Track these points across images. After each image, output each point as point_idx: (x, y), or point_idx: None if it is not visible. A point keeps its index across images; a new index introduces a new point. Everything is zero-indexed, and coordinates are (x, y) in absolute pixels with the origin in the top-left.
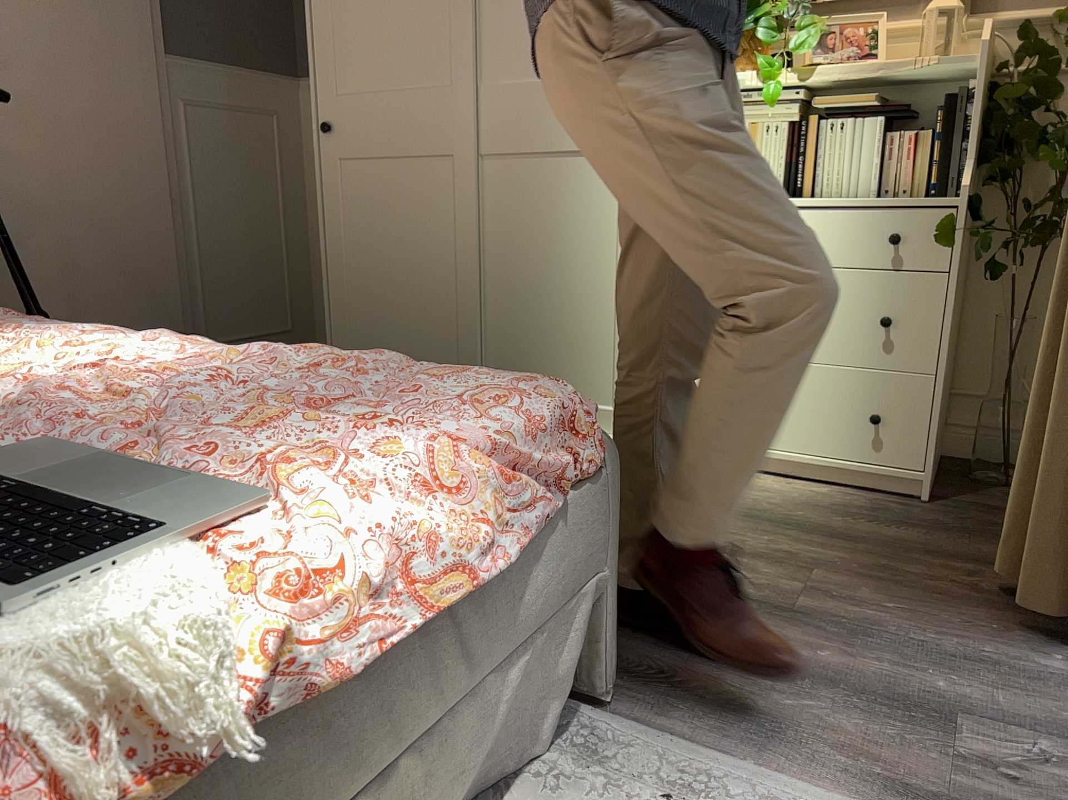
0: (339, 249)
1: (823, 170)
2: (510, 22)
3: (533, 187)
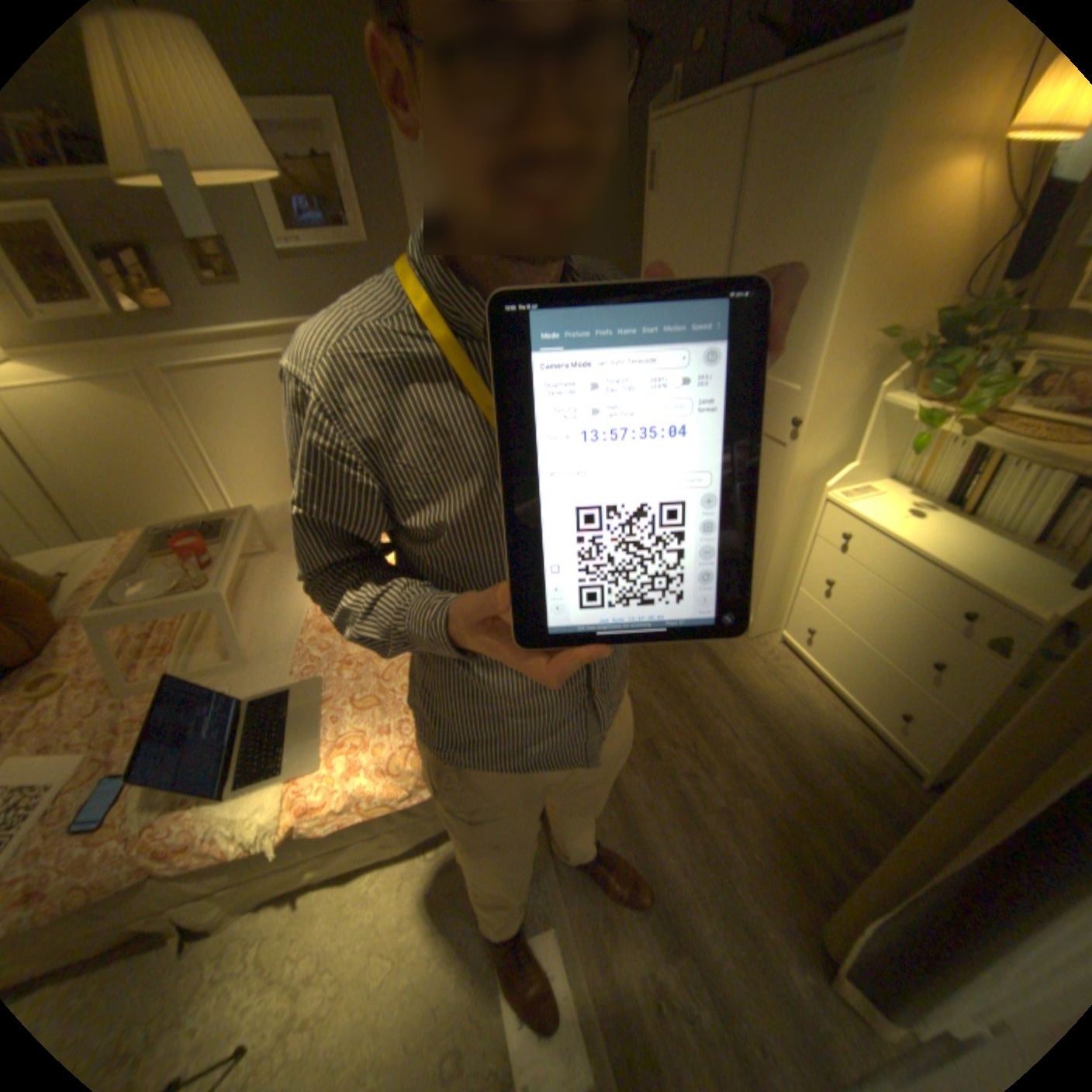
0: None
1: (994, 496)
2: None
3: None
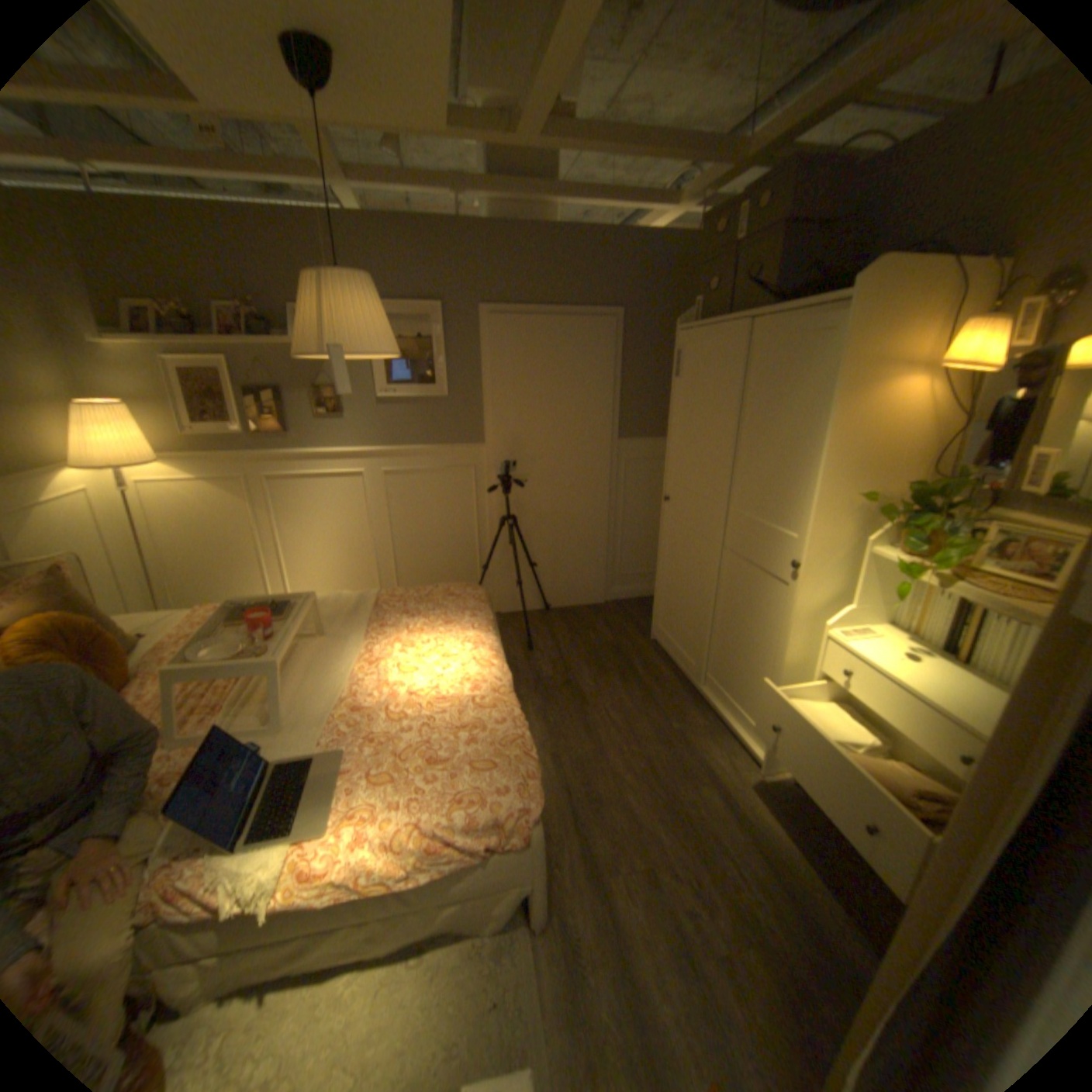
0: (664, 561)
1: (986, 647)
2: (750, 478)
3: (746, 579)
